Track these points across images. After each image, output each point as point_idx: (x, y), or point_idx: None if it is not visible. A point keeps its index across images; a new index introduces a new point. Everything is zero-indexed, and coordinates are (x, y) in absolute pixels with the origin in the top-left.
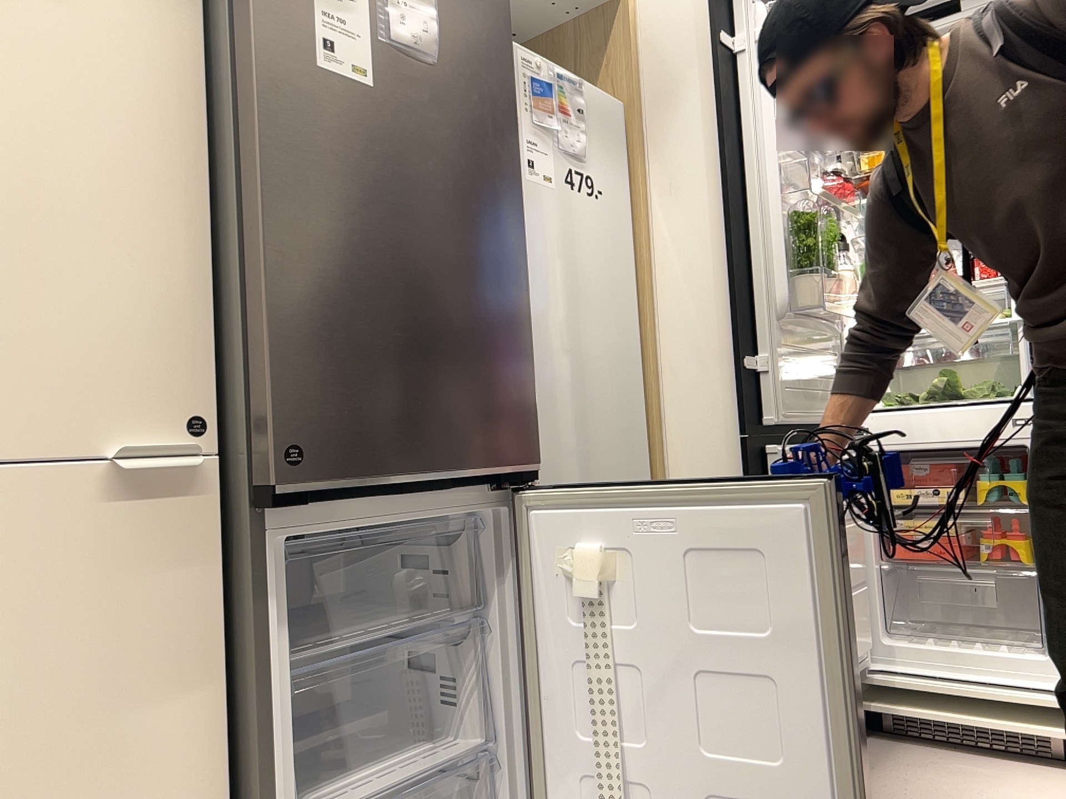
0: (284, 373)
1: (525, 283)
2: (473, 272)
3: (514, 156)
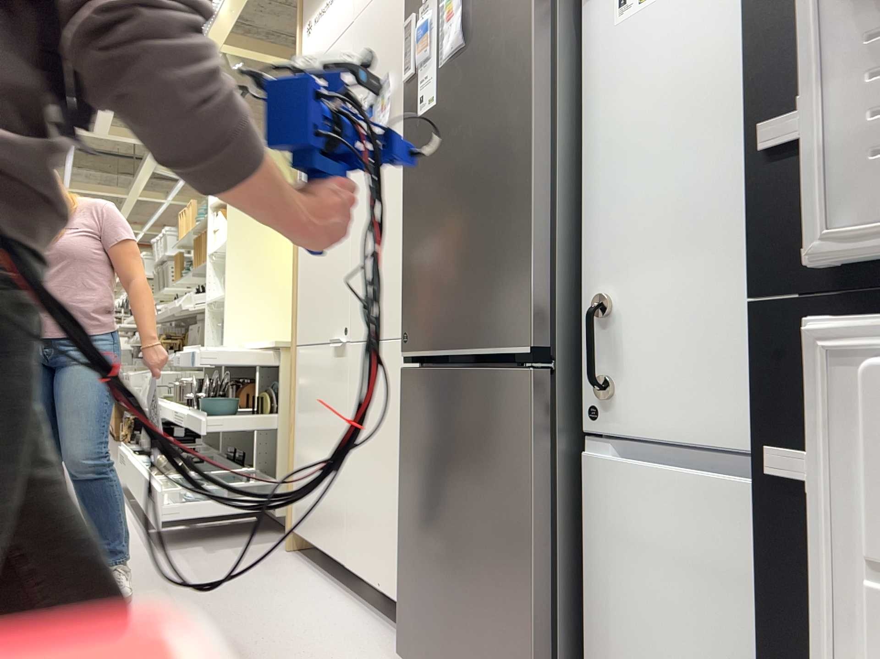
0: (406, 295)
1: (531, 173)
2: (484, 191)
3: (527, 54)
